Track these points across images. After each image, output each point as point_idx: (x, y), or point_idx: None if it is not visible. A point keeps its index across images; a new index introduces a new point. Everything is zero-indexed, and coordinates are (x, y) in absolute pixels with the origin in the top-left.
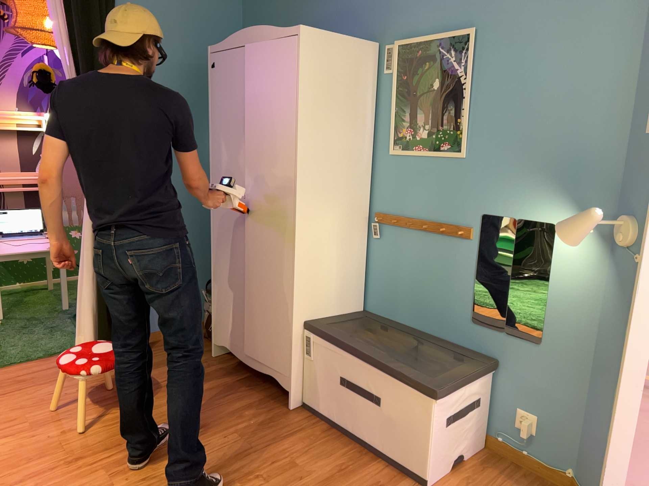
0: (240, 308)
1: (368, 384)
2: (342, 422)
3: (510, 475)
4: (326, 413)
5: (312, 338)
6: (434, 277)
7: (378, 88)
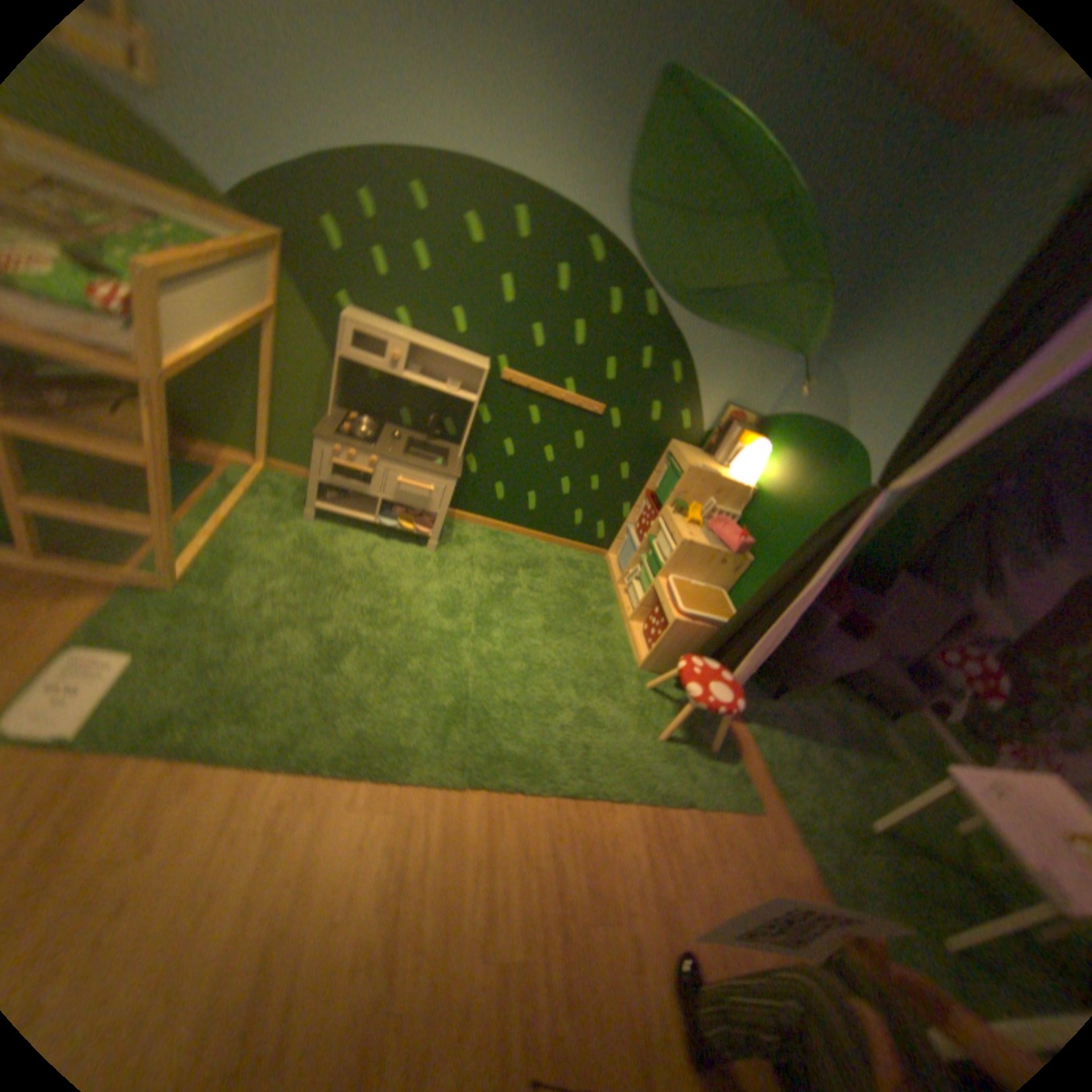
0: None
1: None
2: None
3: None
4: None
5: None
6: None
7: None
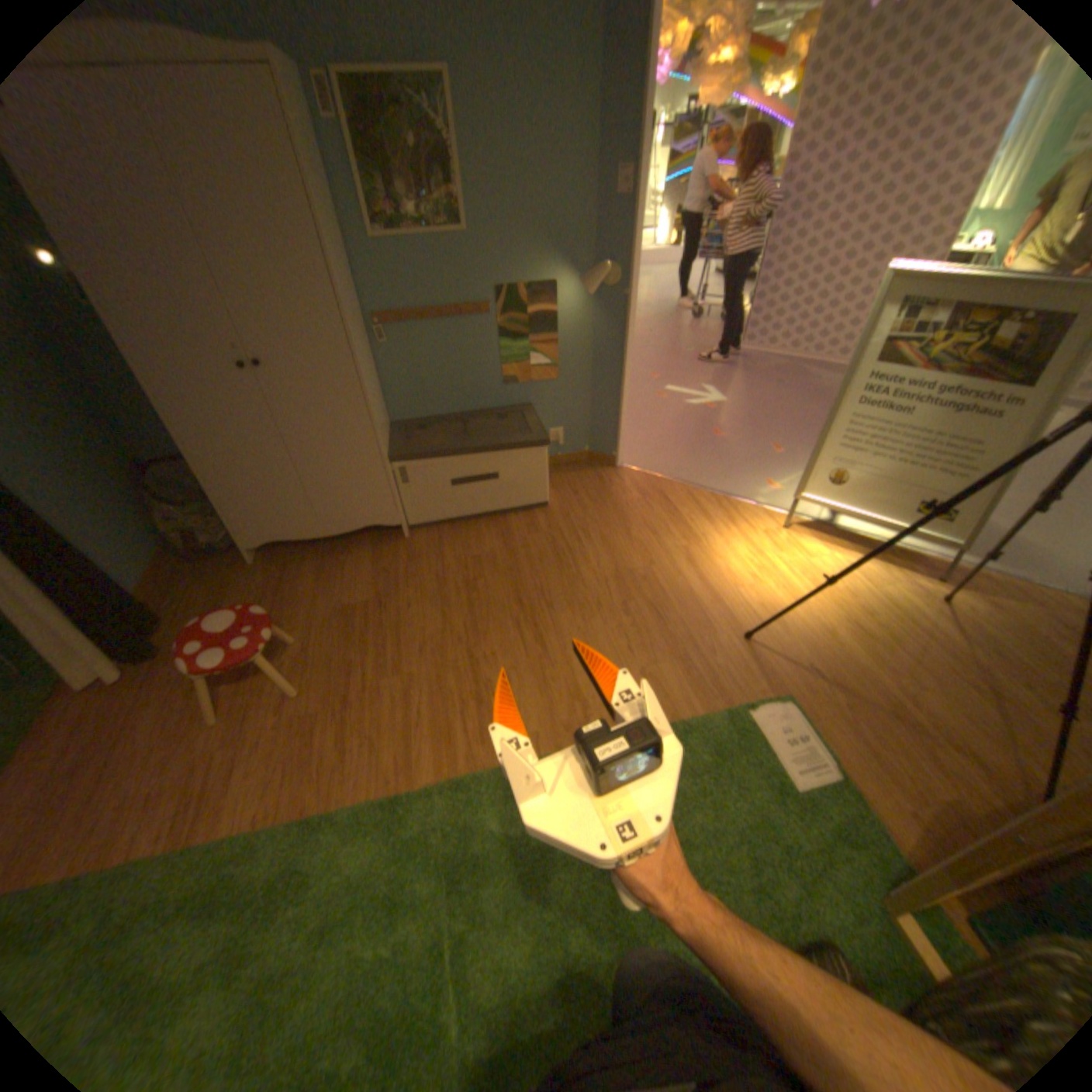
0: (285, 487)
1: (483, 469)
2: (463, 512)
3: (561, 471)
4: (443, 516)
5: (409, 464)
6: (459, 361)
7: (317, 142)
